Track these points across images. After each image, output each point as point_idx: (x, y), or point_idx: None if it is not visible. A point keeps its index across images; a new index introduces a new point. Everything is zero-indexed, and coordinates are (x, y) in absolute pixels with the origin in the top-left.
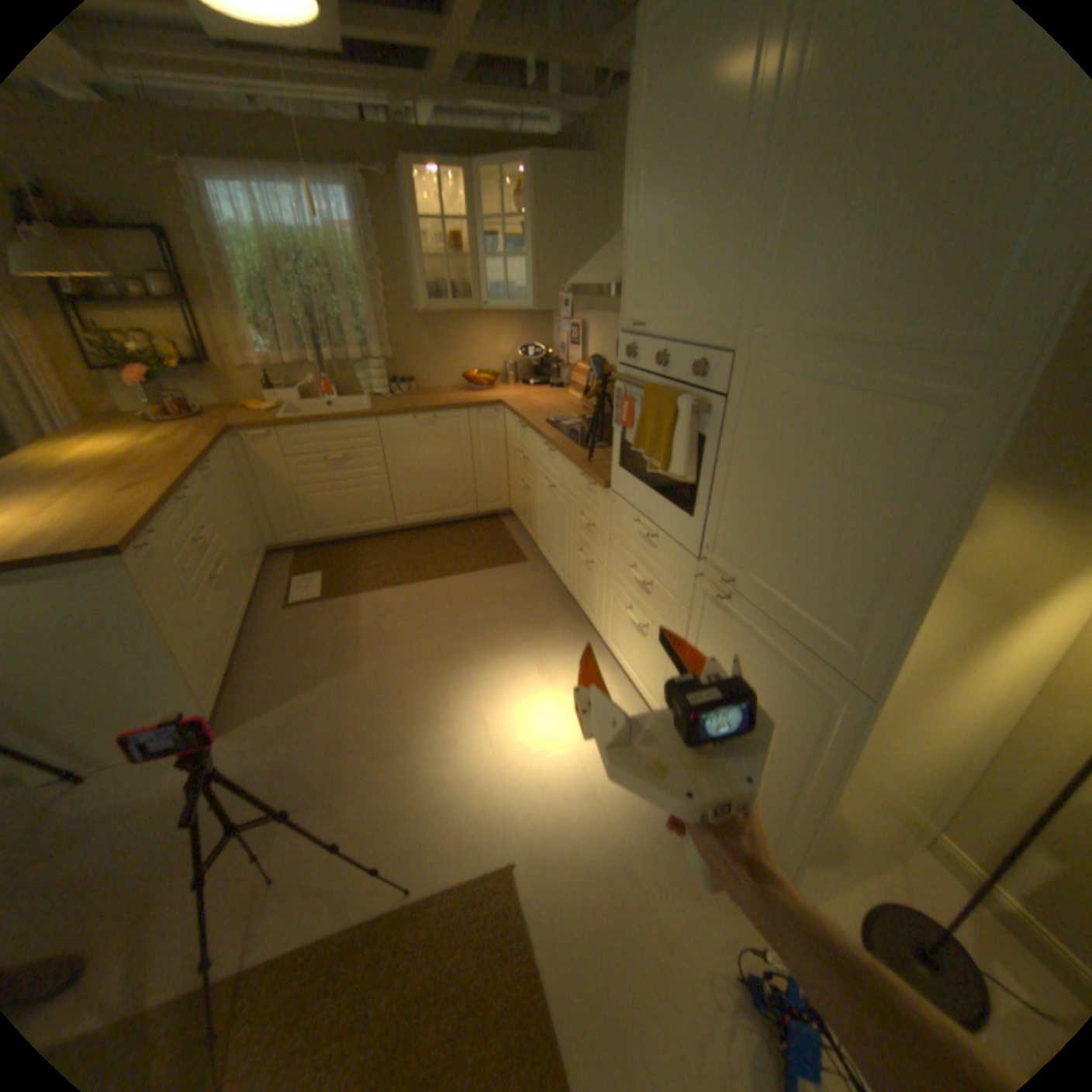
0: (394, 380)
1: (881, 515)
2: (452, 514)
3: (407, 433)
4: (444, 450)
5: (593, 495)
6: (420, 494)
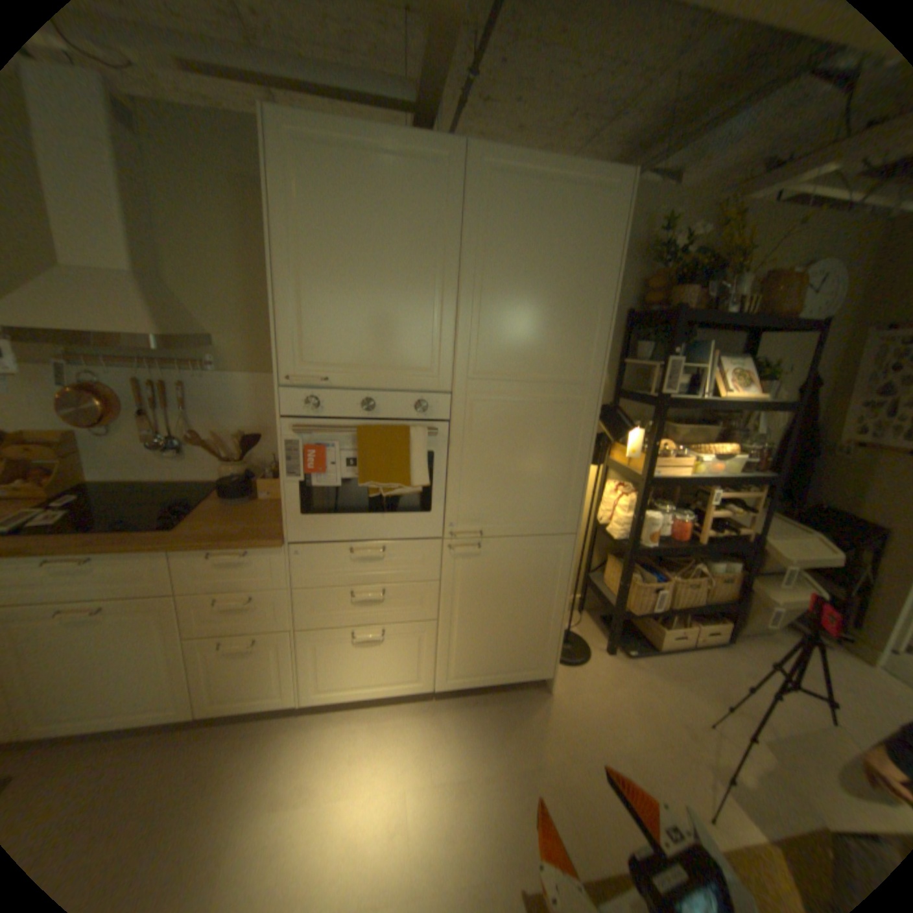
0: None
1: (564, 451)
2: None
3: None
4: None
5: (245, 563)
6: None
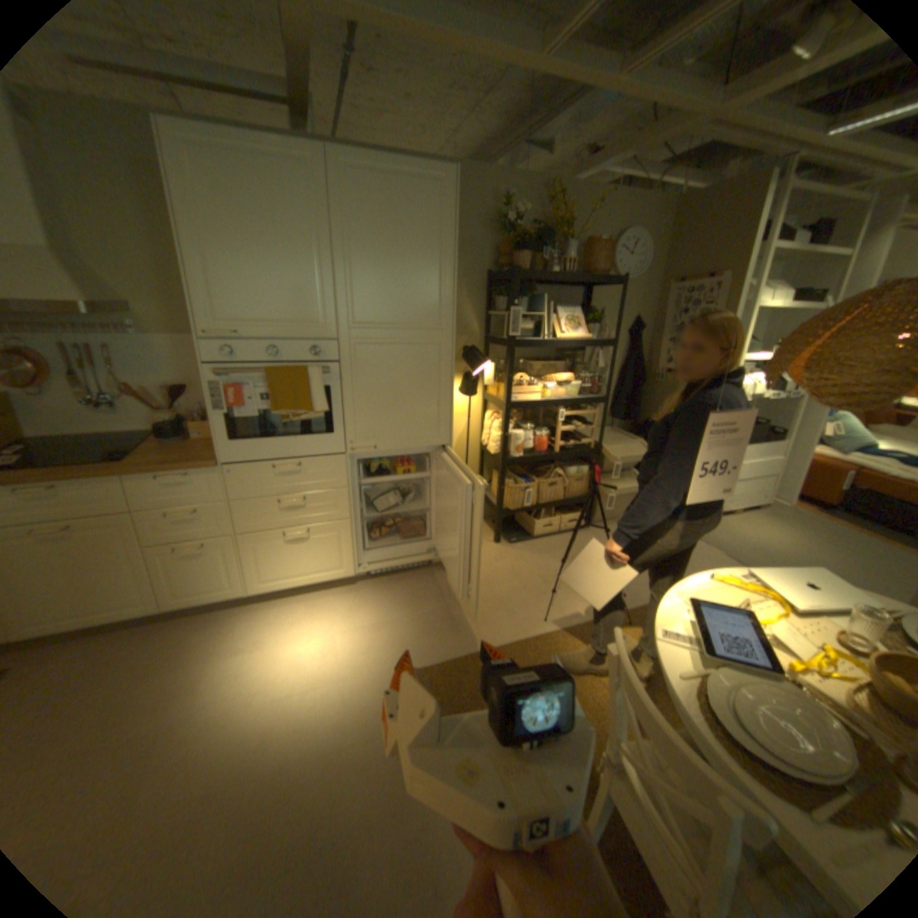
0: None
1: (431, 382)
2: None
3: None
4: None
5: (188, 482)
6: None
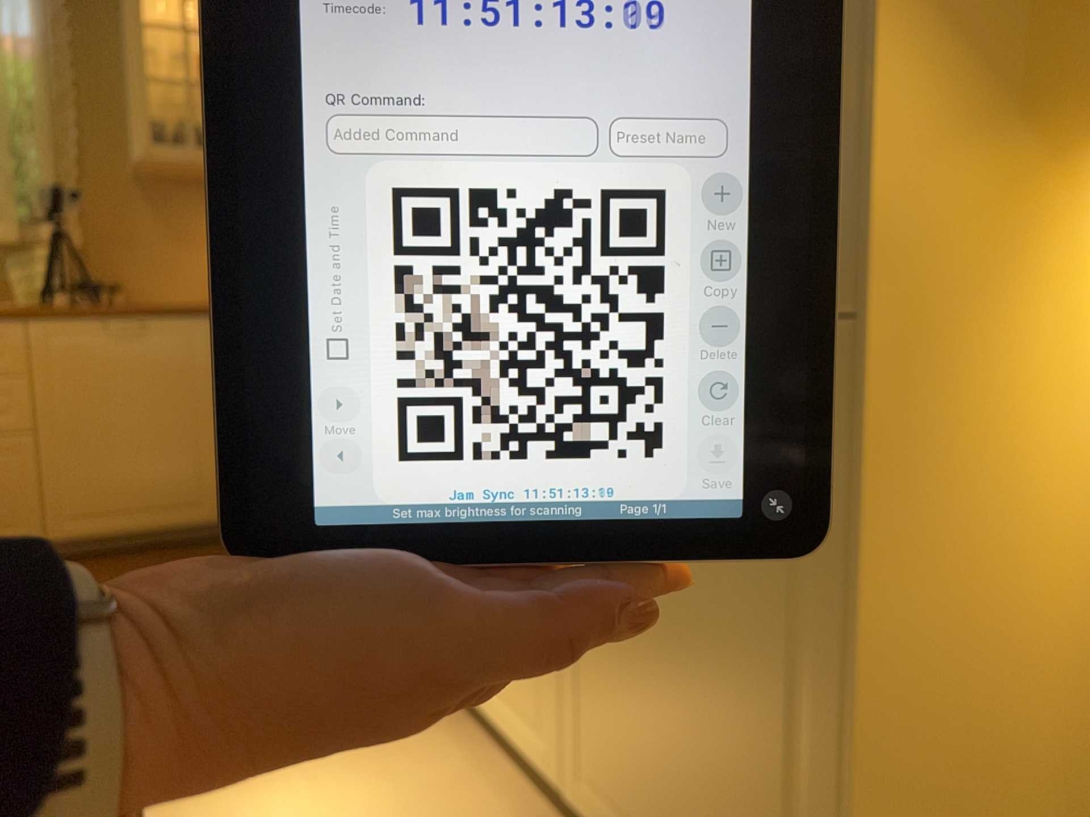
0: (82, 285)
1: None
2: (170, 520)
3: (85, 351)
4: (161, 389)
5: None
6: (103, 475)
